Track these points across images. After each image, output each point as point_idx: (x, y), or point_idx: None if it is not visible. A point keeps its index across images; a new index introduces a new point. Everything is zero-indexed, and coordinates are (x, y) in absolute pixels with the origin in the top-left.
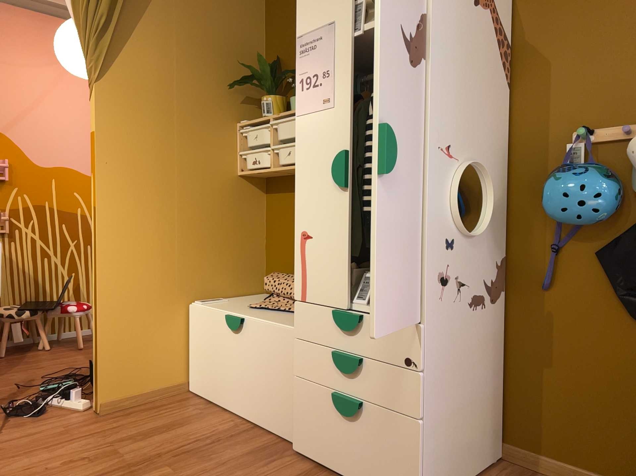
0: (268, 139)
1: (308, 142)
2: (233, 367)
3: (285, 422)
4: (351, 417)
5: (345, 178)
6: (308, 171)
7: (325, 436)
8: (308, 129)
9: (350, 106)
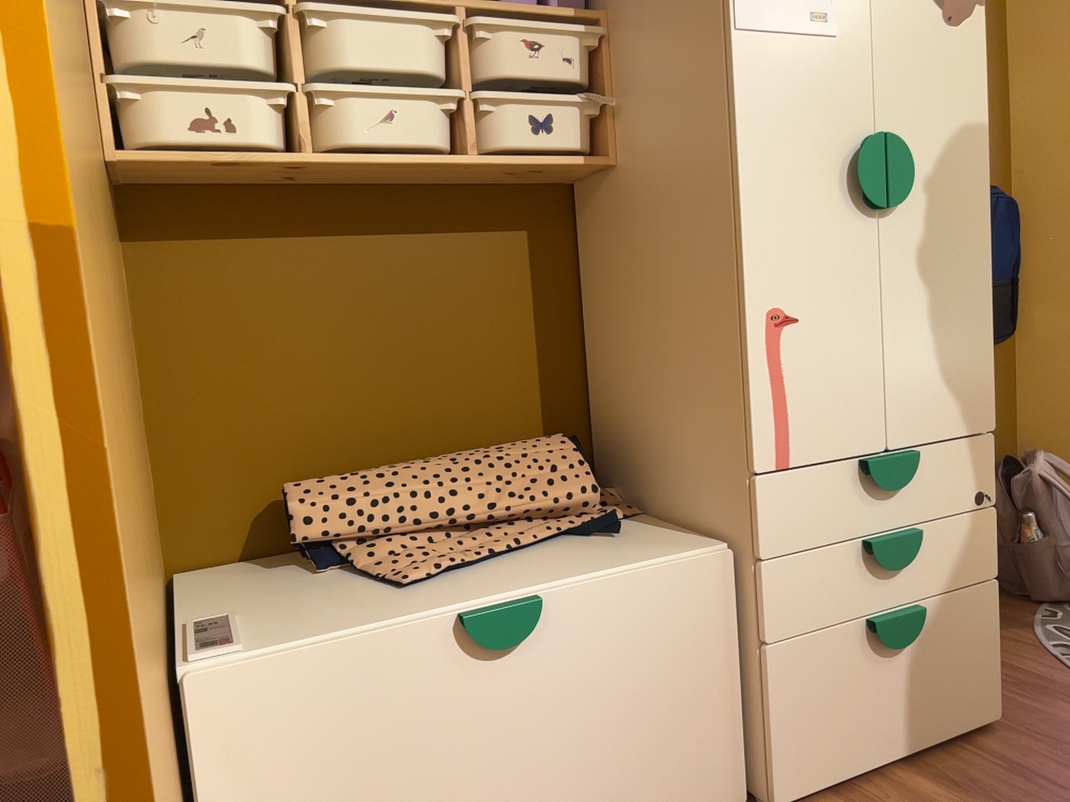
0: (267, 60)
1: (776, 102)
2: (497, 765)
3: (709, 777)
4: (914, 639)
5: (887, 191)
6: (780, 169)
7: (852, 717)
8: (774, 71)
9: (871, 47)
